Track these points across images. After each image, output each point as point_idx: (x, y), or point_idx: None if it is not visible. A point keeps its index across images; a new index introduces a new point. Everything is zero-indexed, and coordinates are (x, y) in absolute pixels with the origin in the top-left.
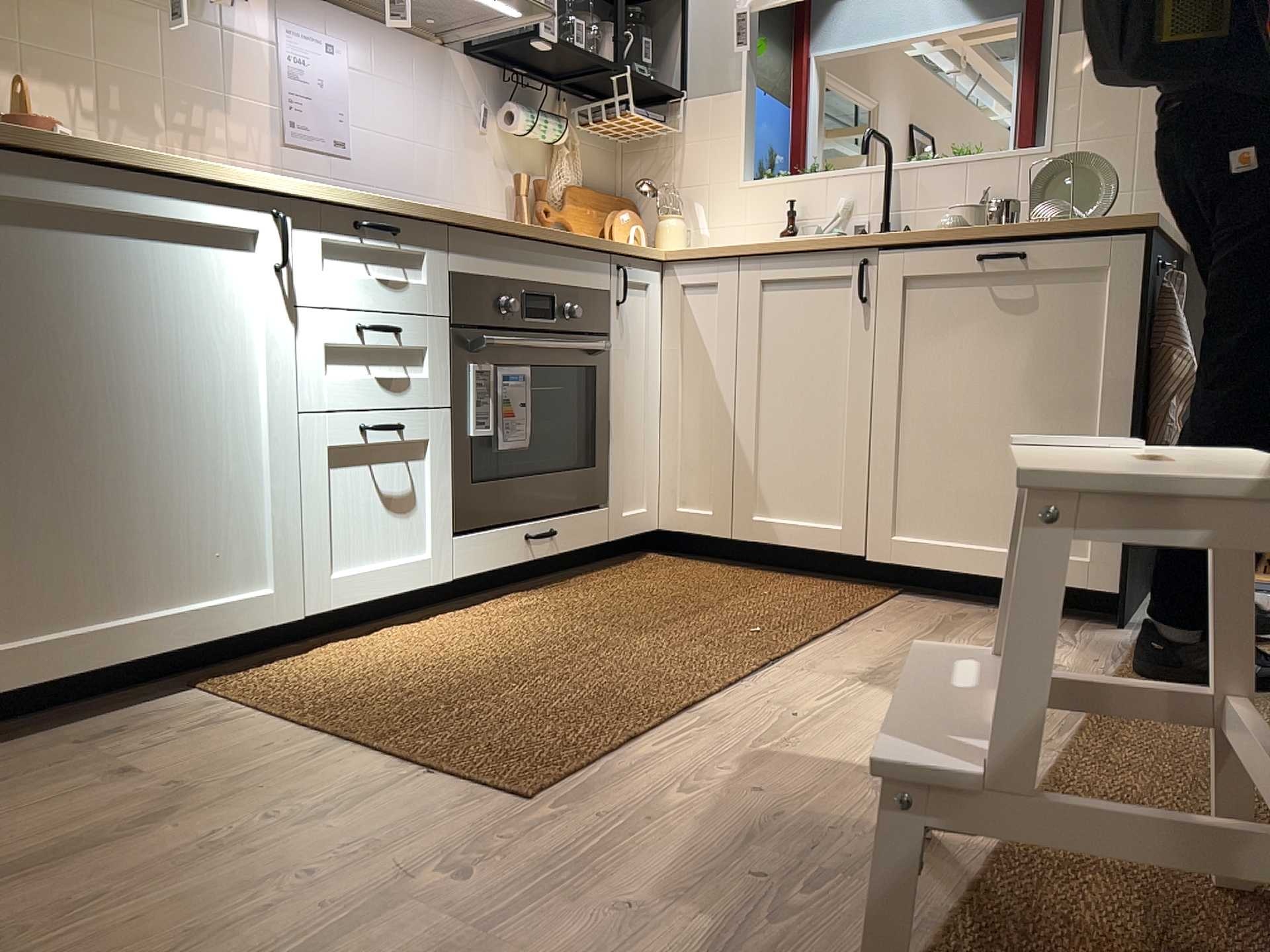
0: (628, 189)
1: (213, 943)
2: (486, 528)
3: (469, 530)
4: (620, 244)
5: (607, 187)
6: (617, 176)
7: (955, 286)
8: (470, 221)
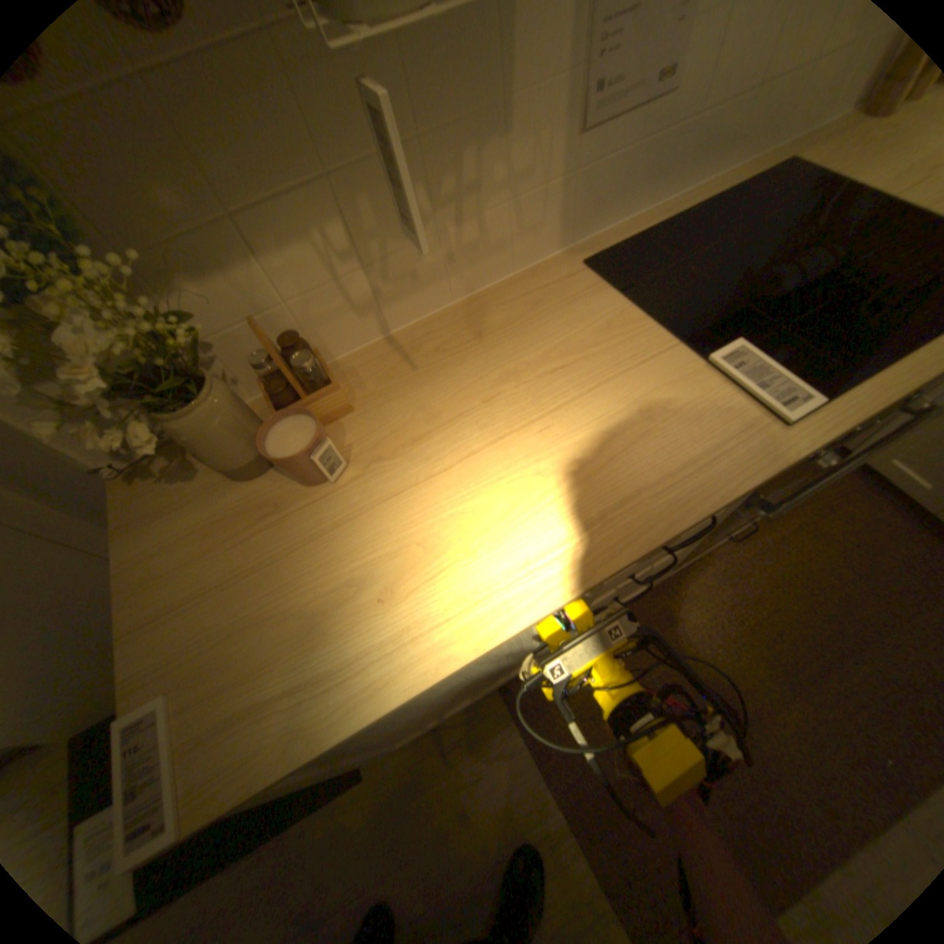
0: None
1: None
2: None
3: None
4: None
5: None
6: None
7: None
8: (830, 439)
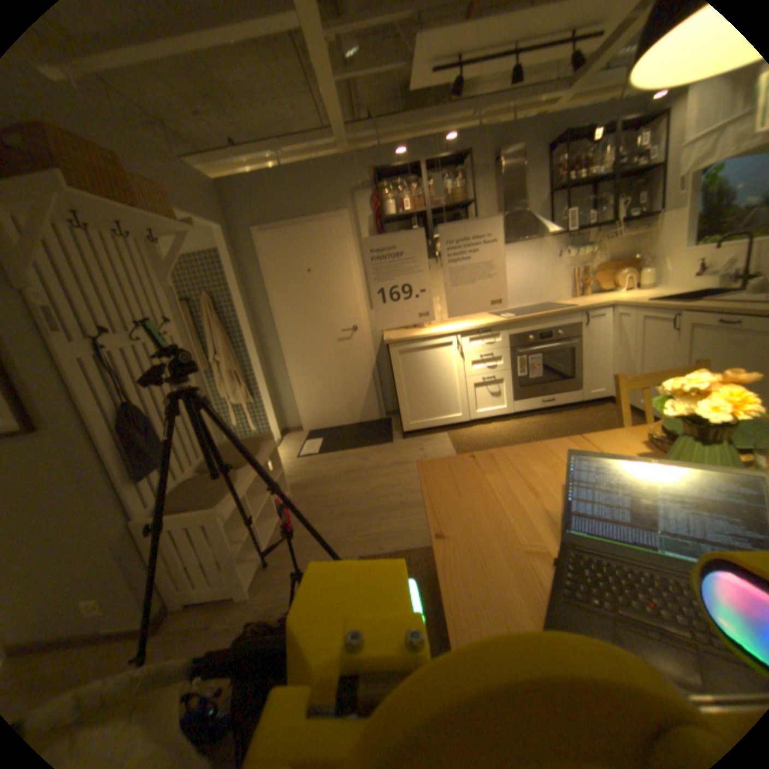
0: (641, 252)
1: (407, 481)
2: (529, 396)
3: (521, 398)
4: (590, 303)
5: (630, 253)
6: (636, 247)
7: (713, 331)
8: (514, 319)
